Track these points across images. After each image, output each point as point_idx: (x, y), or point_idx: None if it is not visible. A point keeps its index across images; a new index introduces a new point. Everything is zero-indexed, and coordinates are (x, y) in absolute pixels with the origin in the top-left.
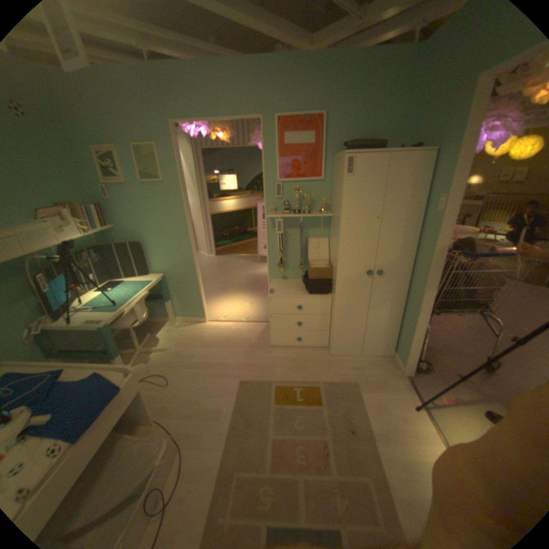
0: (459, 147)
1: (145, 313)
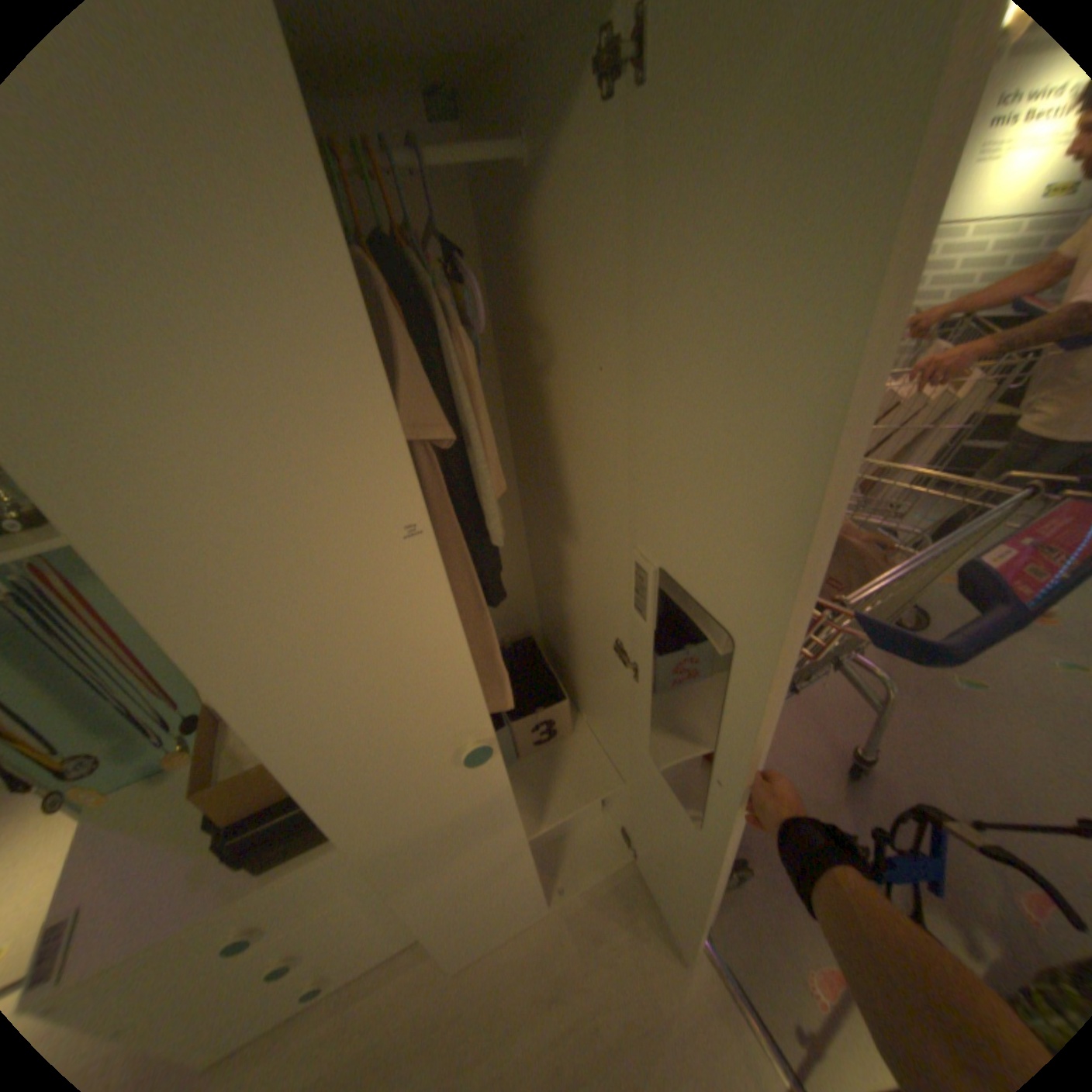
0: None
1: None
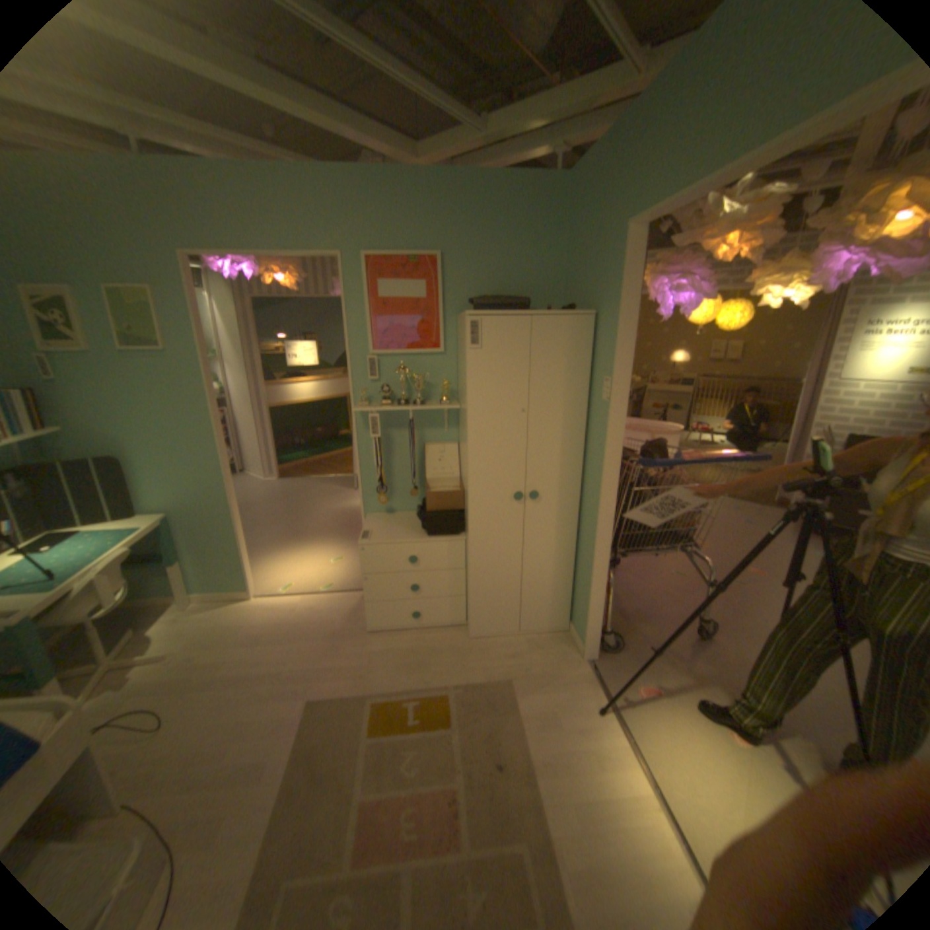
0: (614, 314)
1: (121, 592)
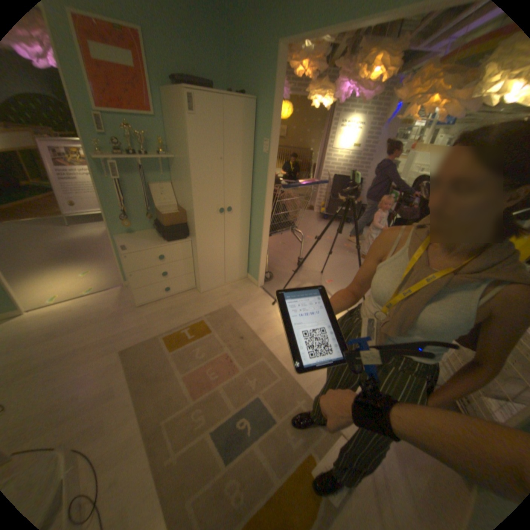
0: (269, 101)
1: None
